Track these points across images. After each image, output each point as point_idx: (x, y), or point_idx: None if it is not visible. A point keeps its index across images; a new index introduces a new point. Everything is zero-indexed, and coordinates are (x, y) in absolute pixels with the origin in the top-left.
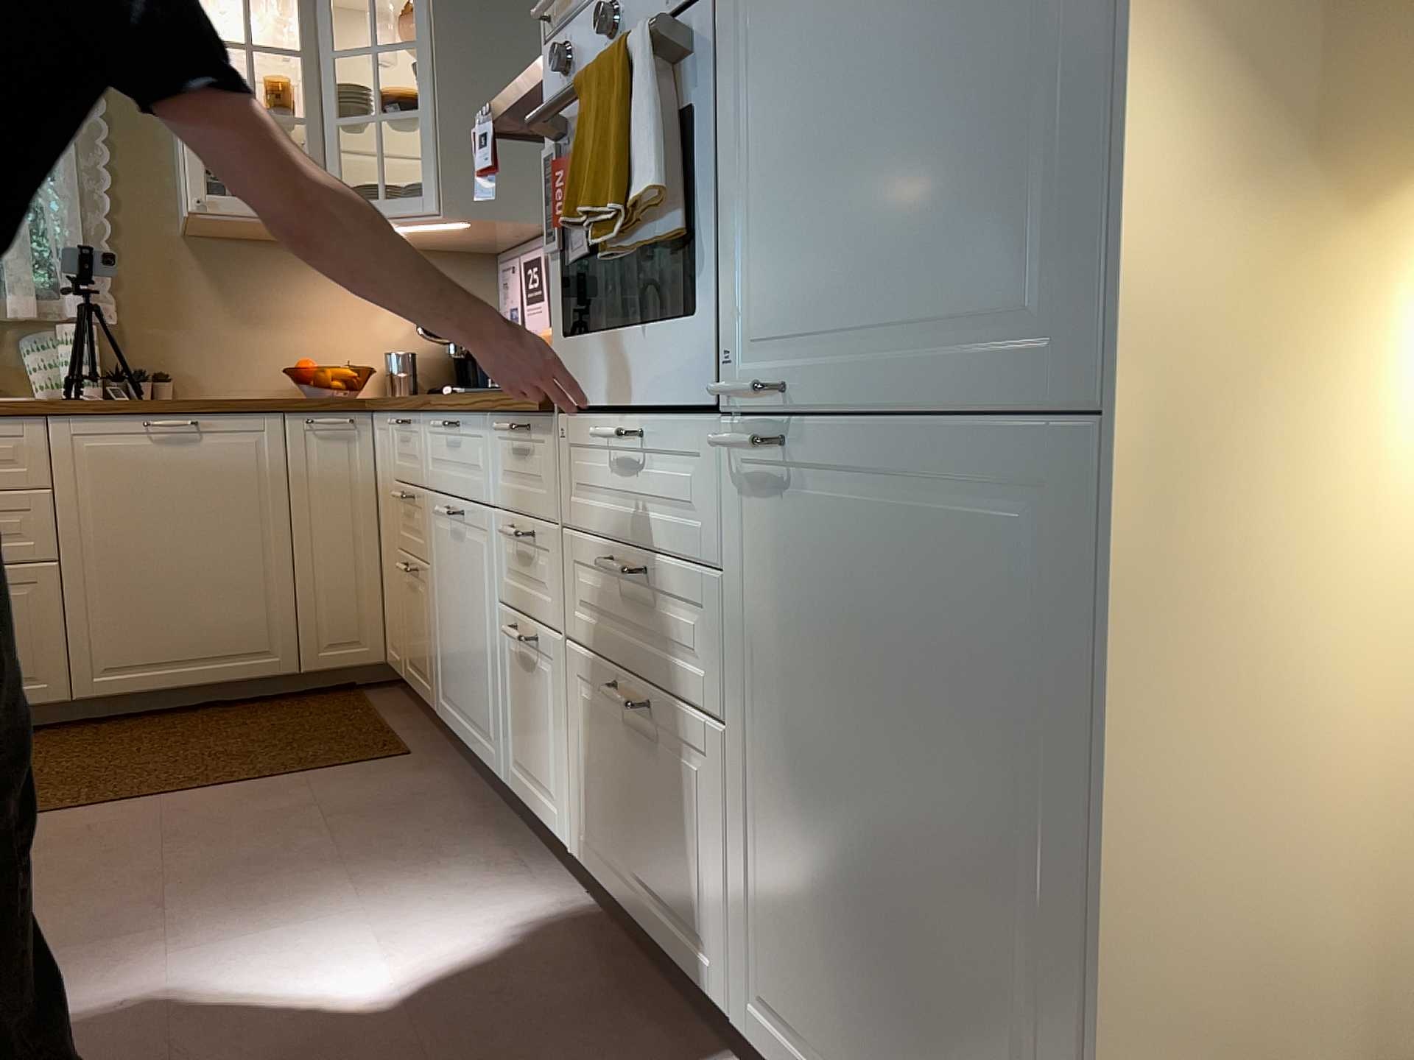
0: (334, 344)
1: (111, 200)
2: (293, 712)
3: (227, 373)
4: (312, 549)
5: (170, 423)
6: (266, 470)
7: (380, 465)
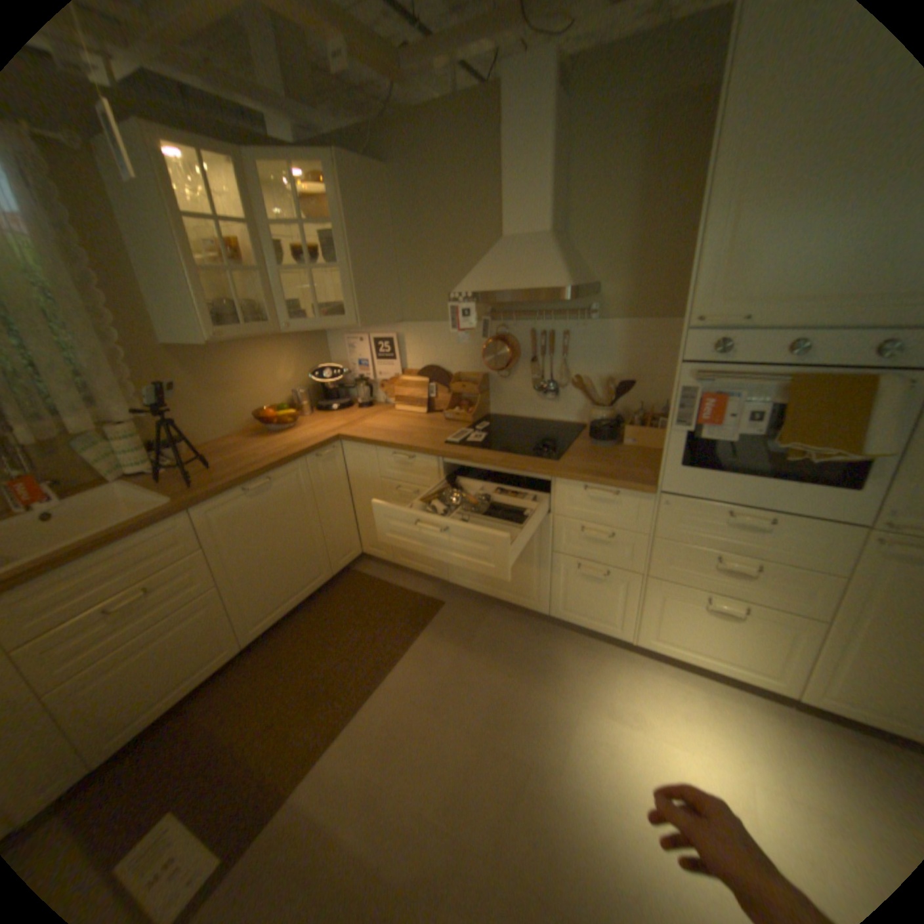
0: (260, 393)
1: (114, 333)
2: (343, 597)
3: (209, 426)
4: (328, 519)
5: (259, 486)
6: (303, 489)
7: (355, 468)
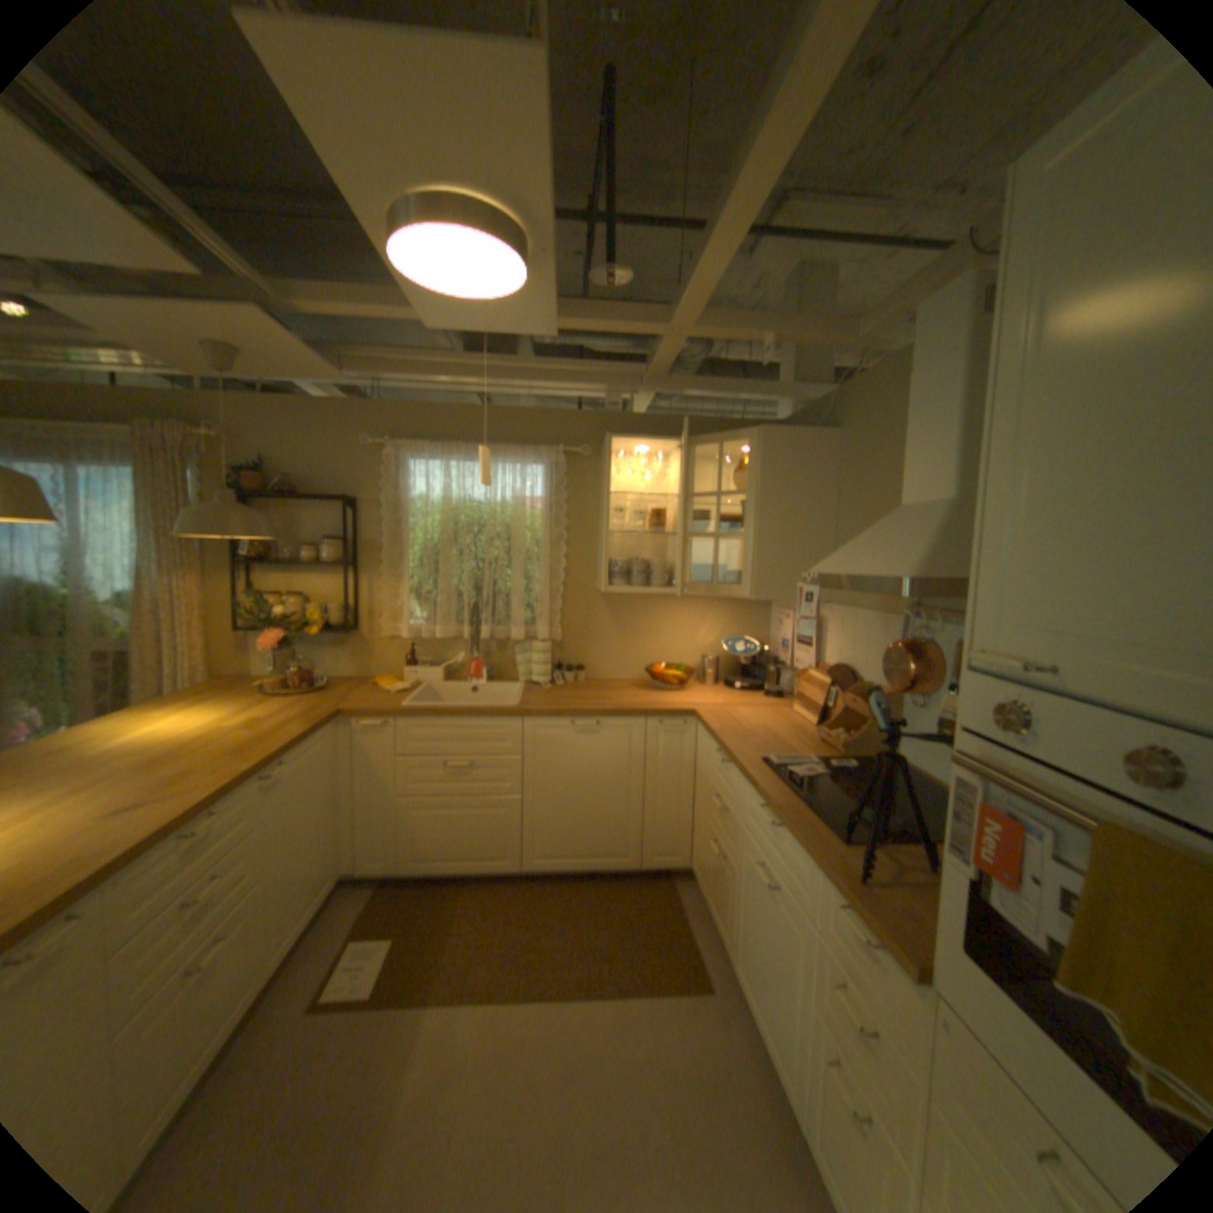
0: (672, 649)
1: (564, 575)
2: (636, 899)
3: (614, 664)
4: (655, 798)
5: (585, 724)
6: (634, 750)
7: (700, 755)
